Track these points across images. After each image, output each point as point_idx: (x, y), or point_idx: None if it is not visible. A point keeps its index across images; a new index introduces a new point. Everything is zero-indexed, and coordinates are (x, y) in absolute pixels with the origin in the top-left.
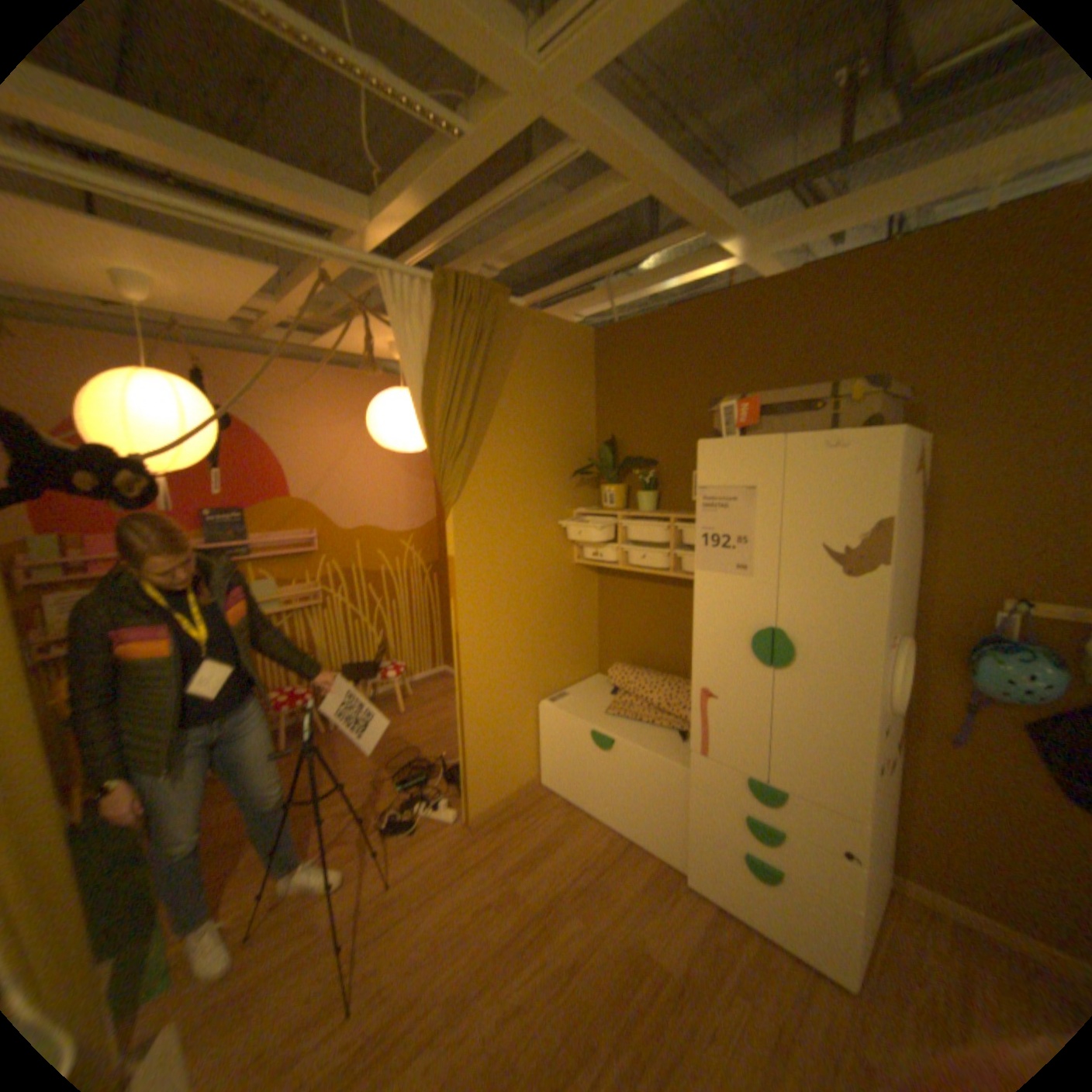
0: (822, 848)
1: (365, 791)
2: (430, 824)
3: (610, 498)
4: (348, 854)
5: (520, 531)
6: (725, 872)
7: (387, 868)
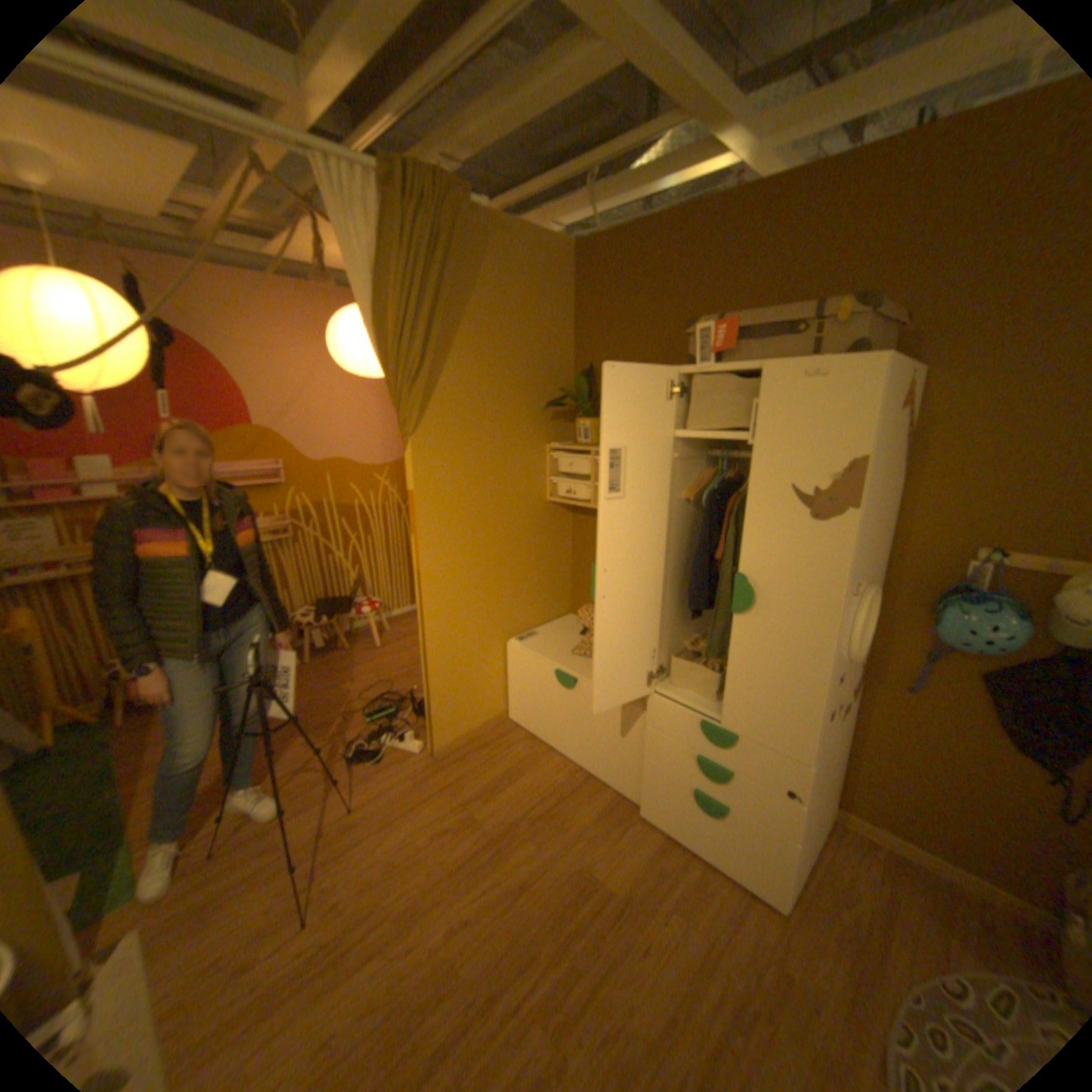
0: (767, 787)
1: (336, 721)
2: (397, 753)
3: (584, 432)
4: (315, 780)
5: (487, 466)
6: (675, 805)
7: (352, 793)
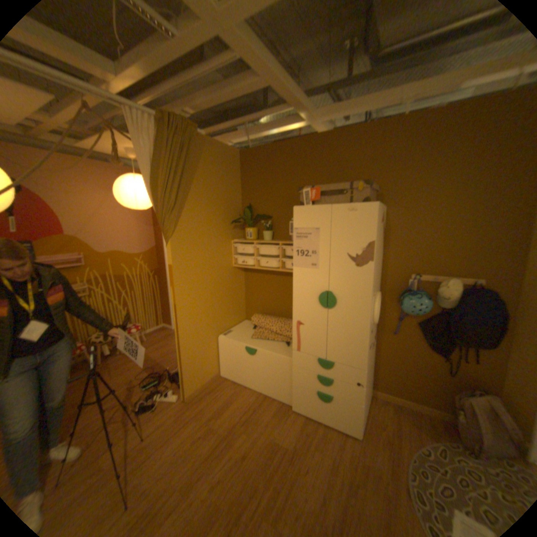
0: (348, 383)
1: (123, 393)
2: (163, 404)
3: (250, 234)
4: (117, 427)
5: (206, 251)
6: (308, 401)
7: (141, 430)
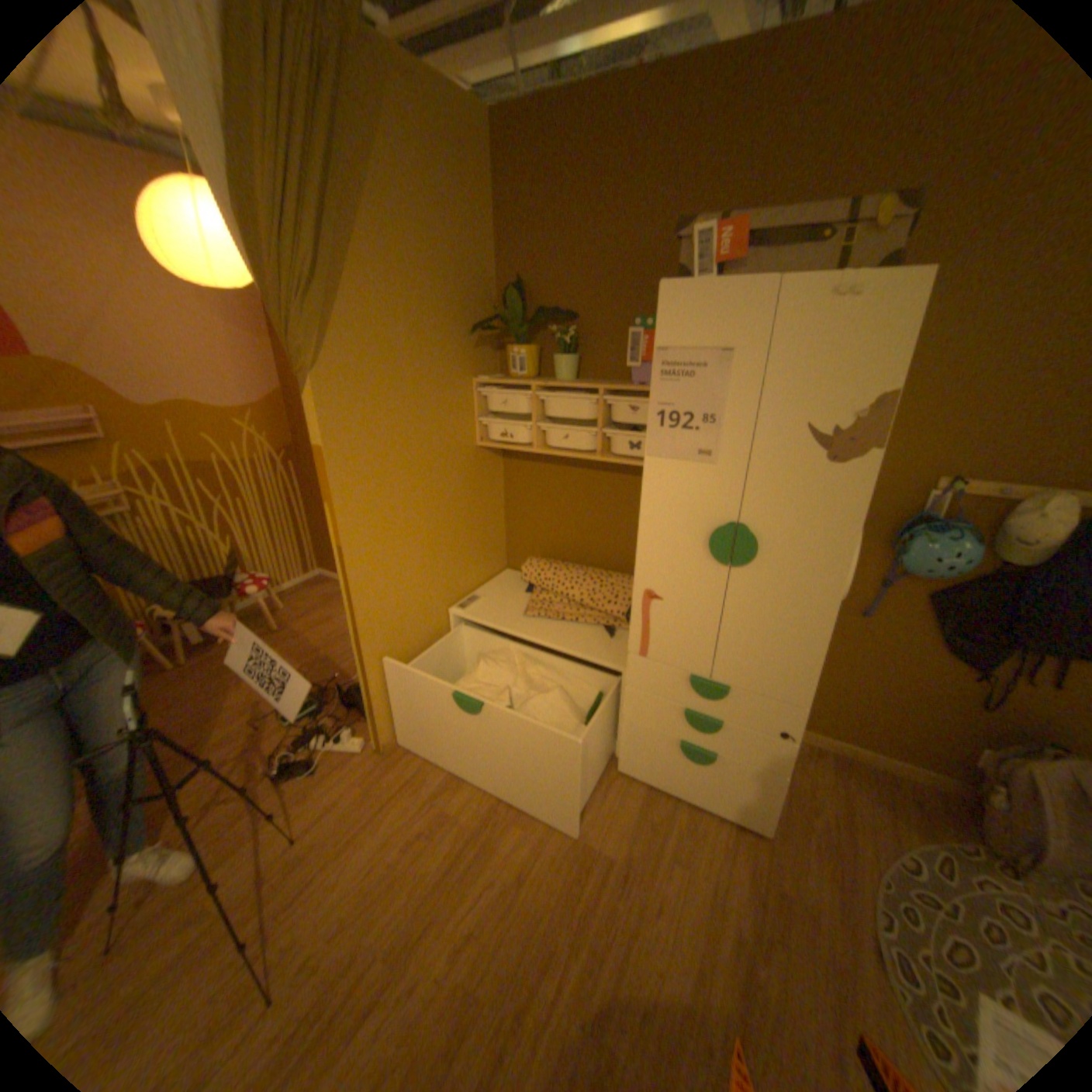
0: (758, 731)
1: (242, 732)
2: (333, 757)
3: (520, 362)
4: (234, 812)
5: (409, 408)
6: (657, 757)
7: (288, 817)
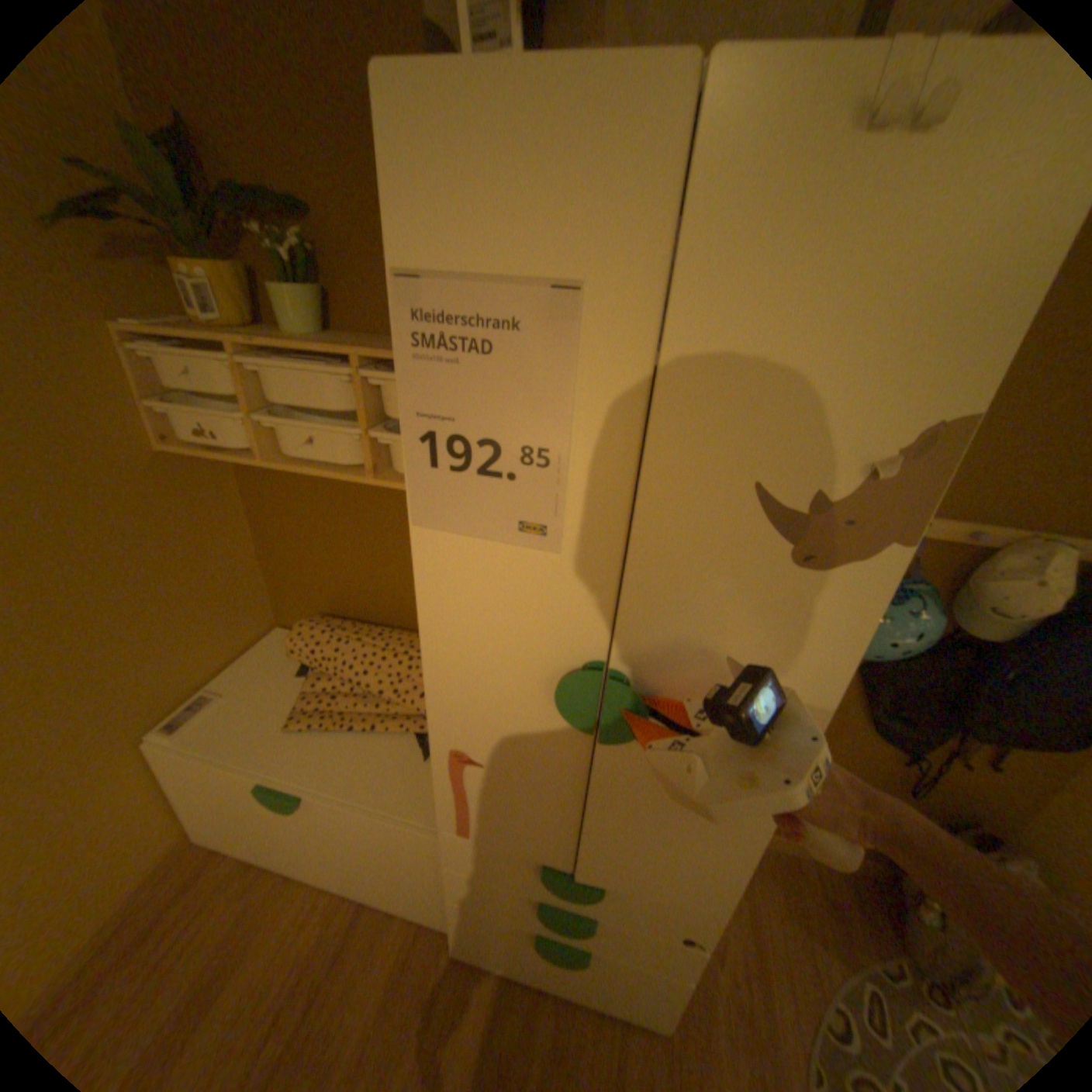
0: (651, 934)
1: None
2: None
3: (201, 293)
4: None
5: None
6: (504, 948)
7: None
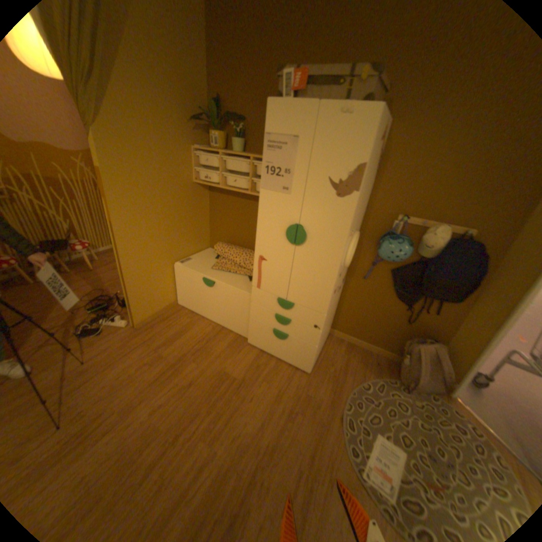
0: (305, 324)
1: (66, 314)
2: (111, 328)
3: (215, 140)
4: (56, 349)
5: (152, 156)
6: (263, 336)
7: (83, 353)
